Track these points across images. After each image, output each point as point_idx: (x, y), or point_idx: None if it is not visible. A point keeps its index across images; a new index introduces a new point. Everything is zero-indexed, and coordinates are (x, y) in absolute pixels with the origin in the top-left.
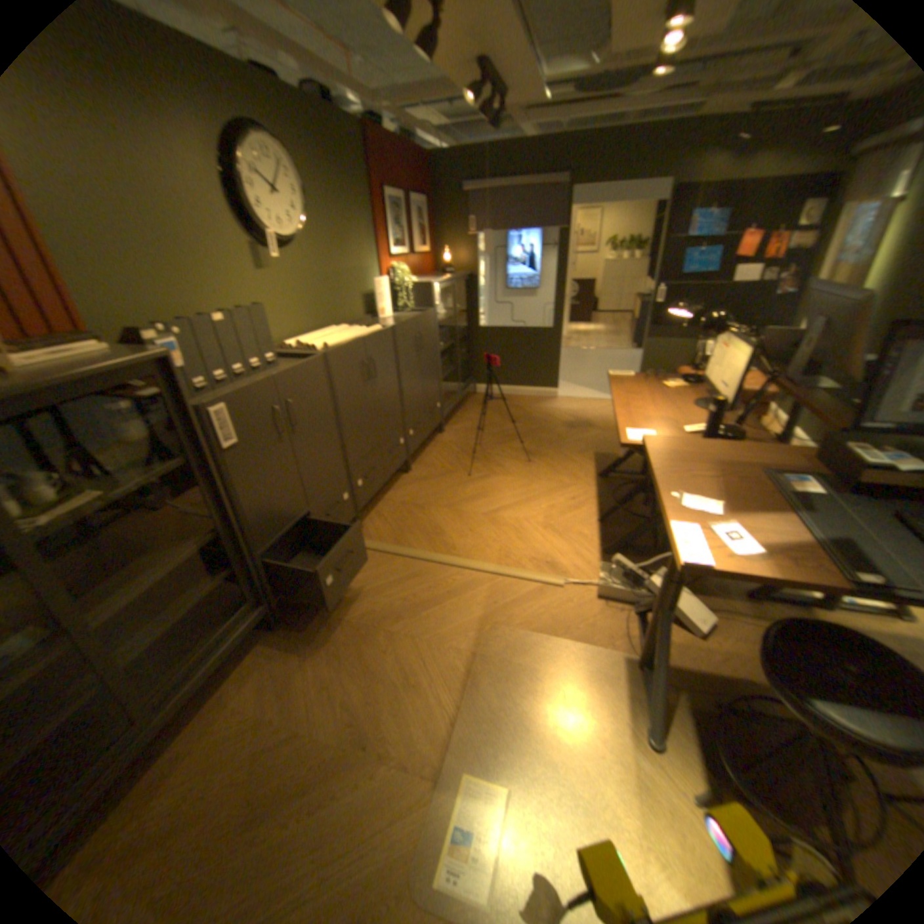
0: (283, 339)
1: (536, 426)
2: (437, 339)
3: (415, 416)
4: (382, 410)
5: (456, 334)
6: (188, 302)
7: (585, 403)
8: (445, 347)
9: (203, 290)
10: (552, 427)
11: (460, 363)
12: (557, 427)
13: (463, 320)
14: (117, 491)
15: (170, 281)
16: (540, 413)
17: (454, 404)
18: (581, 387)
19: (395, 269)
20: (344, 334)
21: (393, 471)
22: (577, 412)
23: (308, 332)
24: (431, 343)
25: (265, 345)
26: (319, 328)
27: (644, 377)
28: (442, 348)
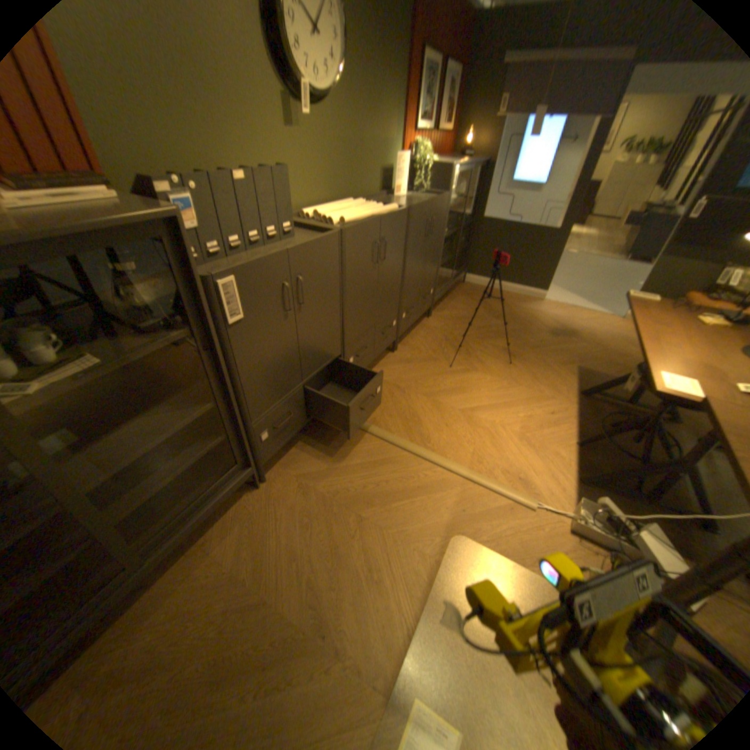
0: (302, 208)
1: (521, 327)
2: (445, 226)
3: (411, 301)
4: (384, 293)
5: (461, 222)
6: (214, 156)
7: (572, 311)
8: (449, 235)
9: (231, 143)
10: (537, 331)
11: (458, 252)
12: (542, 332)
13: (471, 209)
14: (119, 361)
15: (198, 129)
16: (526, 314)
17: (445, 292)
18: (570, 293)
19: (420, 145)
20: (362, 210)
21: (382, 351)
22: (564, 319)
23: (327, 203)
24: (440, 230)
25: (285, 214)
26: (337, 200)
27: (673, 305)
28: (447, 236)
